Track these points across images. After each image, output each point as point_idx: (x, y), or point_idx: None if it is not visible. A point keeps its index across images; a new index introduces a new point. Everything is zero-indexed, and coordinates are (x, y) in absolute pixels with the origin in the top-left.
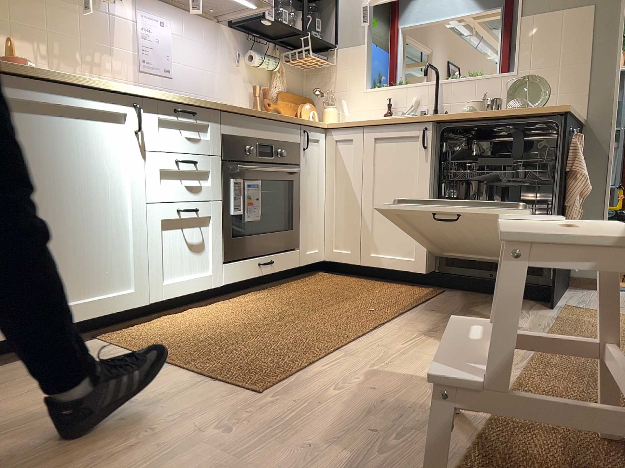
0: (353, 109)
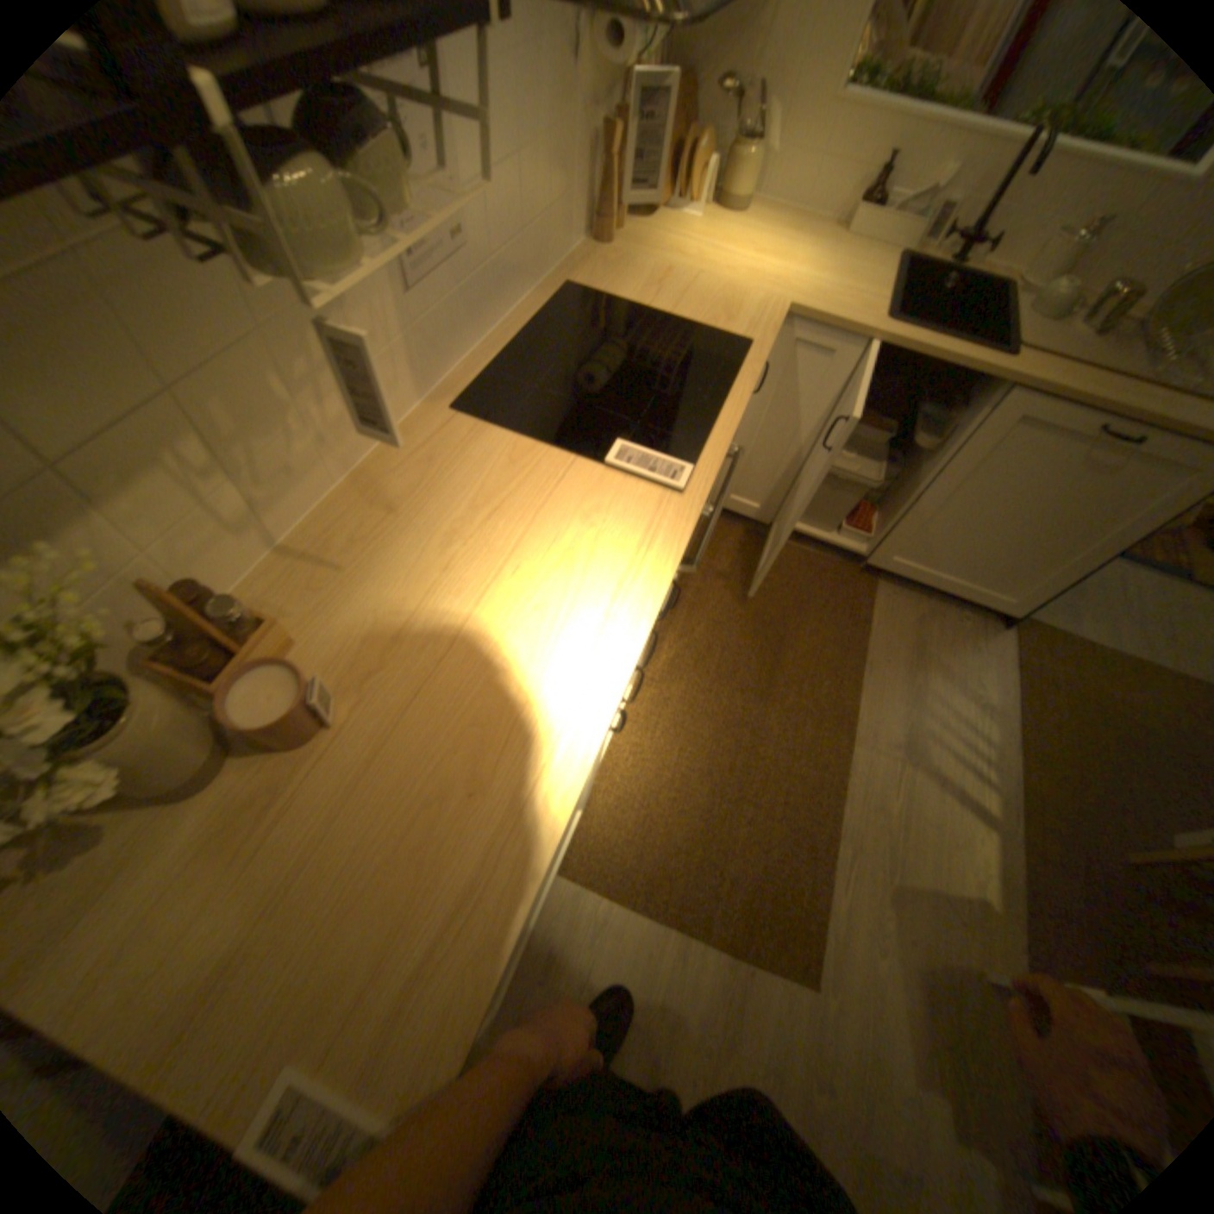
0: (792, 136)
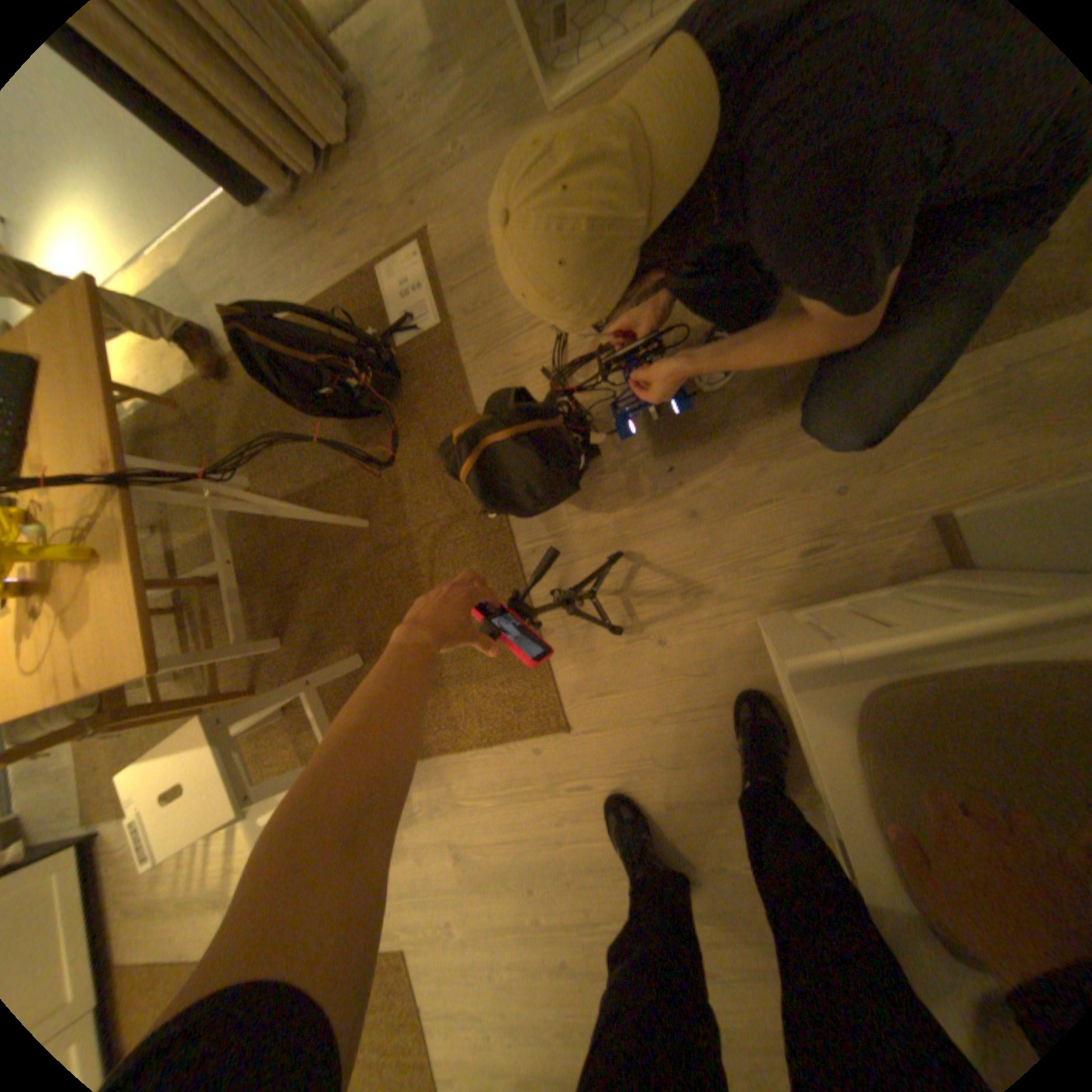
0: None
